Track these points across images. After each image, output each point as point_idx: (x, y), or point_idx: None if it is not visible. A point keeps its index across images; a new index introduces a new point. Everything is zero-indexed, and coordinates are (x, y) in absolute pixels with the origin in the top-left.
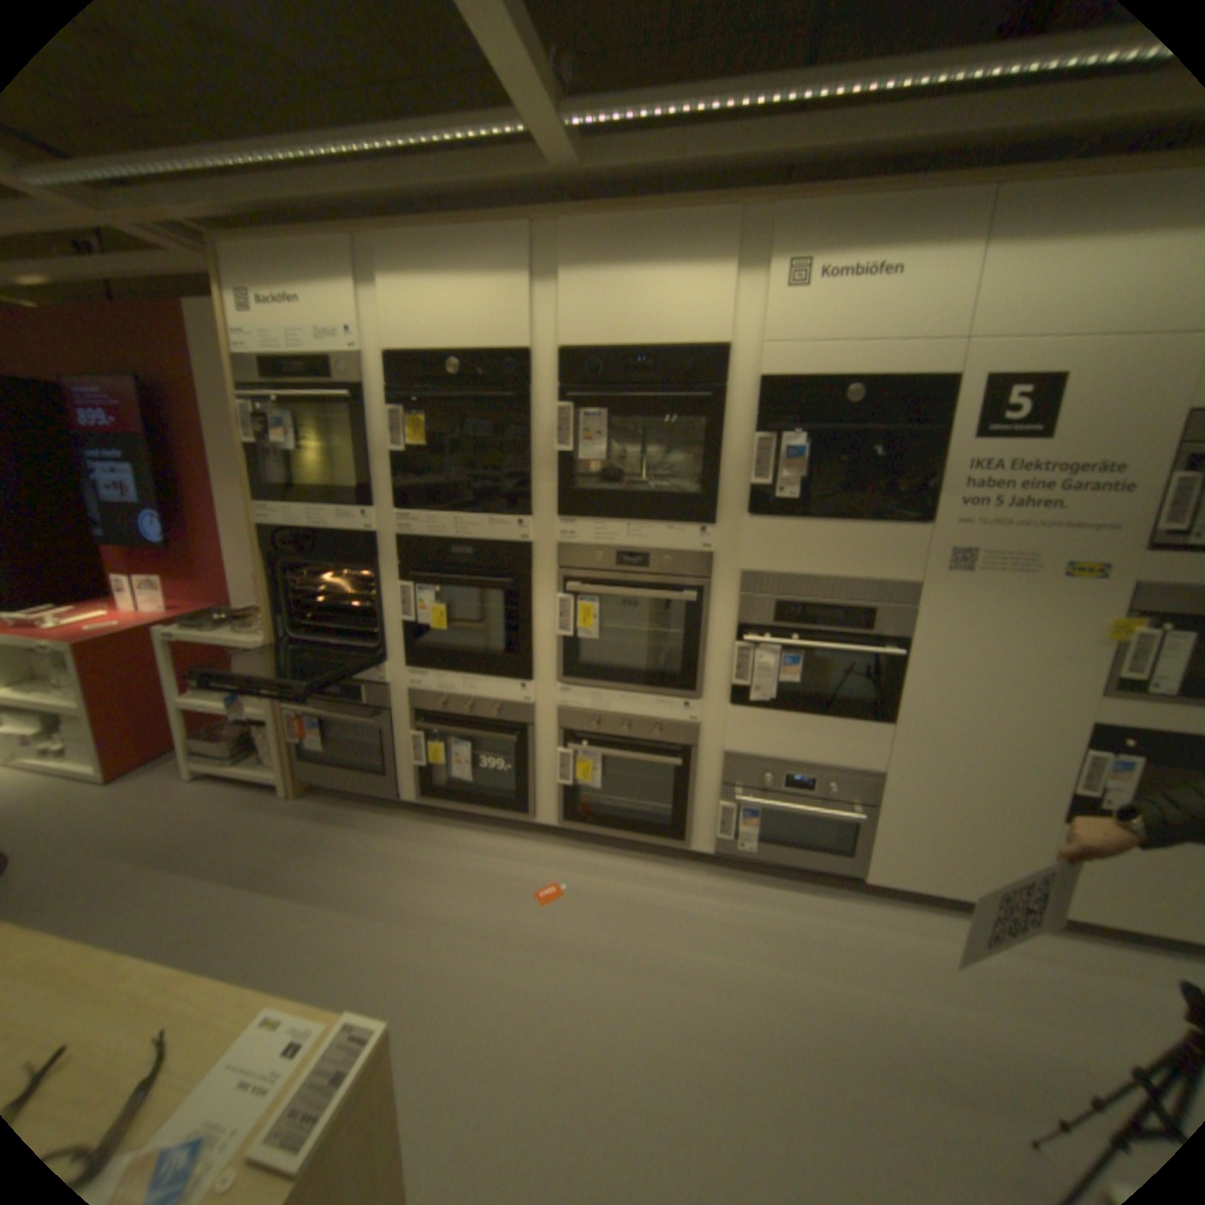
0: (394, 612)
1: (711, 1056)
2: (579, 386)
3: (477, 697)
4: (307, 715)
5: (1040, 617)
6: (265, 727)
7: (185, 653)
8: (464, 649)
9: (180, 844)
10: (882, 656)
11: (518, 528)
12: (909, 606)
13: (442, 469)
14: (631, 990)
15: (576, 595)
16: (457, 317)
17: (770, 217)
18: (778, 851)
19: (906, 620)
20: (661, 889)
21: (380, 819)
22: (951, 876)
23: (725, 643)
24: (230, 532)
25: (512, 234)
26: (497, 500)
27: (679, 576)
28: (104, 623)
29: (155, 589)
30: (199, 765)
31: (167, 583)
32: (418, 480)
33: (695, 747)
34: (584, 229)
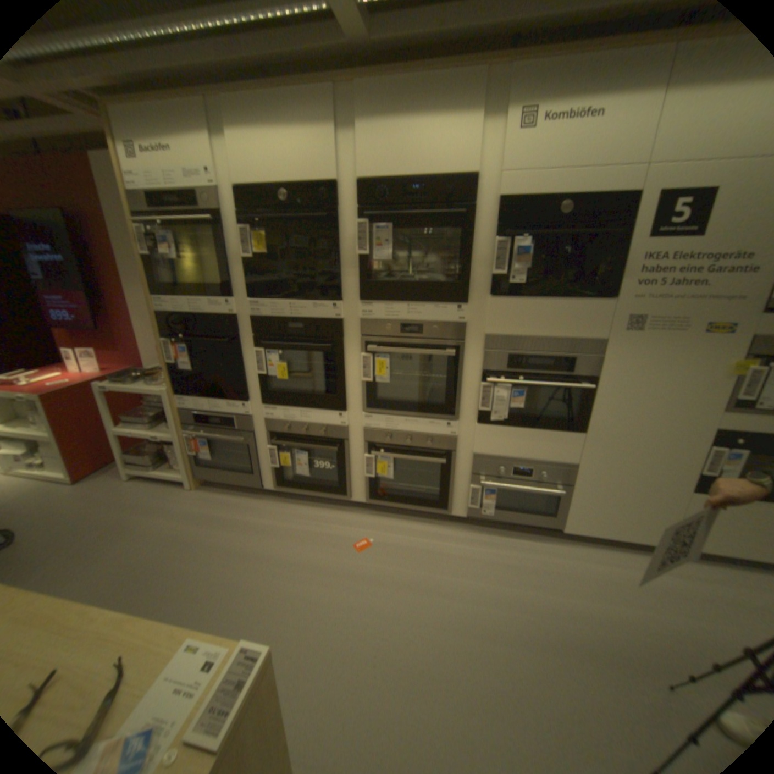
0: (252, 369)
1: (469, 642)
2: (371, 207)
3: (310, 423)
4: (199, 437)
5: (686, 360)
6: (172, 446)
7: (116, 399)
8: (299, 392)
9: (124, 521)
10: (579, 389)
11: (333, 309)
12: (598, 355)
13: (279, 270)
14: (417, 603)
15: (373, 354)
16: (283, 159)
17: (508, 75)
18: (507, 514)
19: (595, 365)
20: (433, 539)
21: (251, 501)
22: (618, 527)
23: (473, 383)
24: (138, 318)
25: (320, 94)
26: (318, 290)
27: (443, 339)
28: (59, 381)
29: (92, 357)
30: (132, 471)
31: (99, 353)
32: (263, 278)
33: (454, 451)
34: (372, 88)
